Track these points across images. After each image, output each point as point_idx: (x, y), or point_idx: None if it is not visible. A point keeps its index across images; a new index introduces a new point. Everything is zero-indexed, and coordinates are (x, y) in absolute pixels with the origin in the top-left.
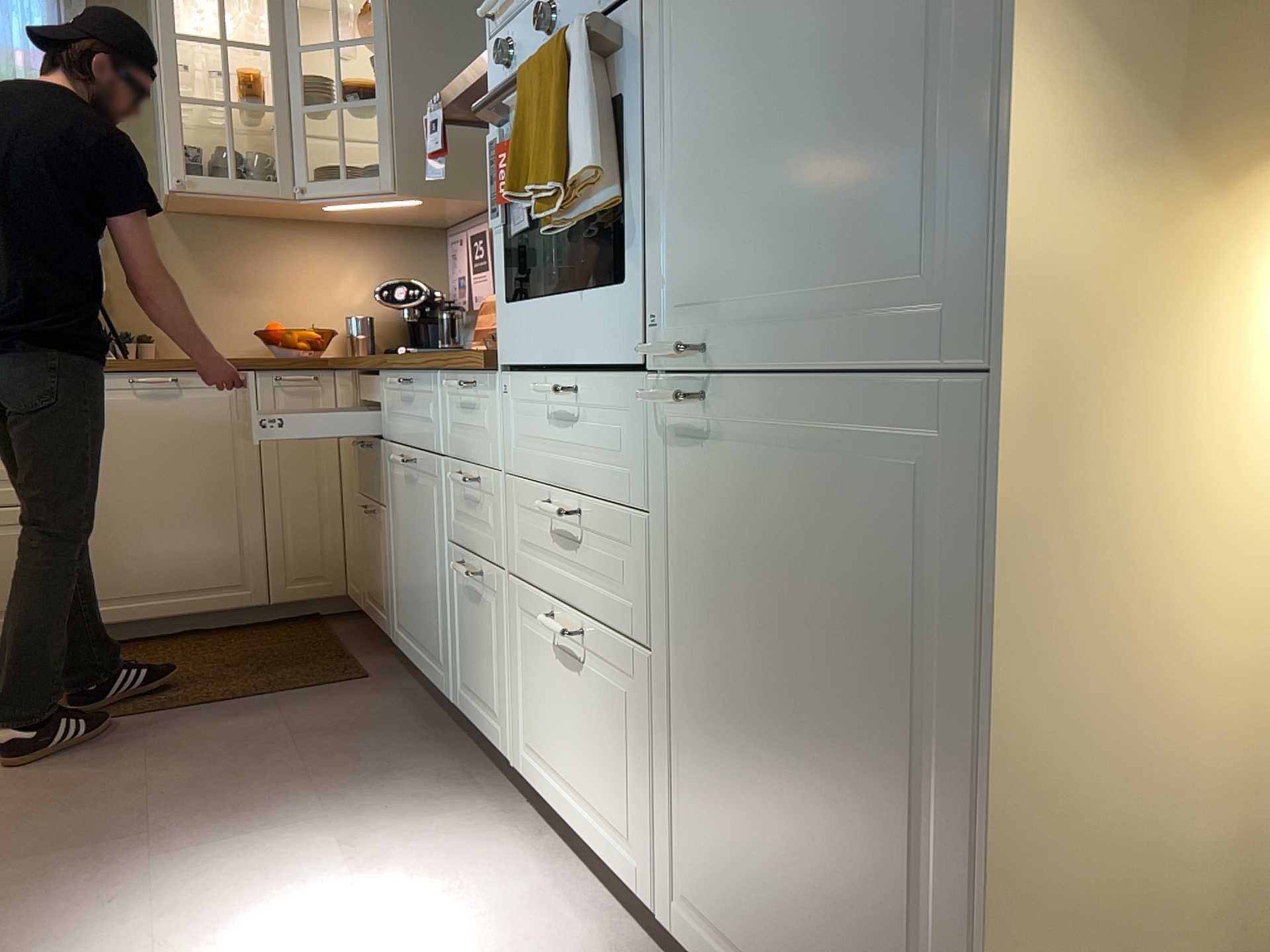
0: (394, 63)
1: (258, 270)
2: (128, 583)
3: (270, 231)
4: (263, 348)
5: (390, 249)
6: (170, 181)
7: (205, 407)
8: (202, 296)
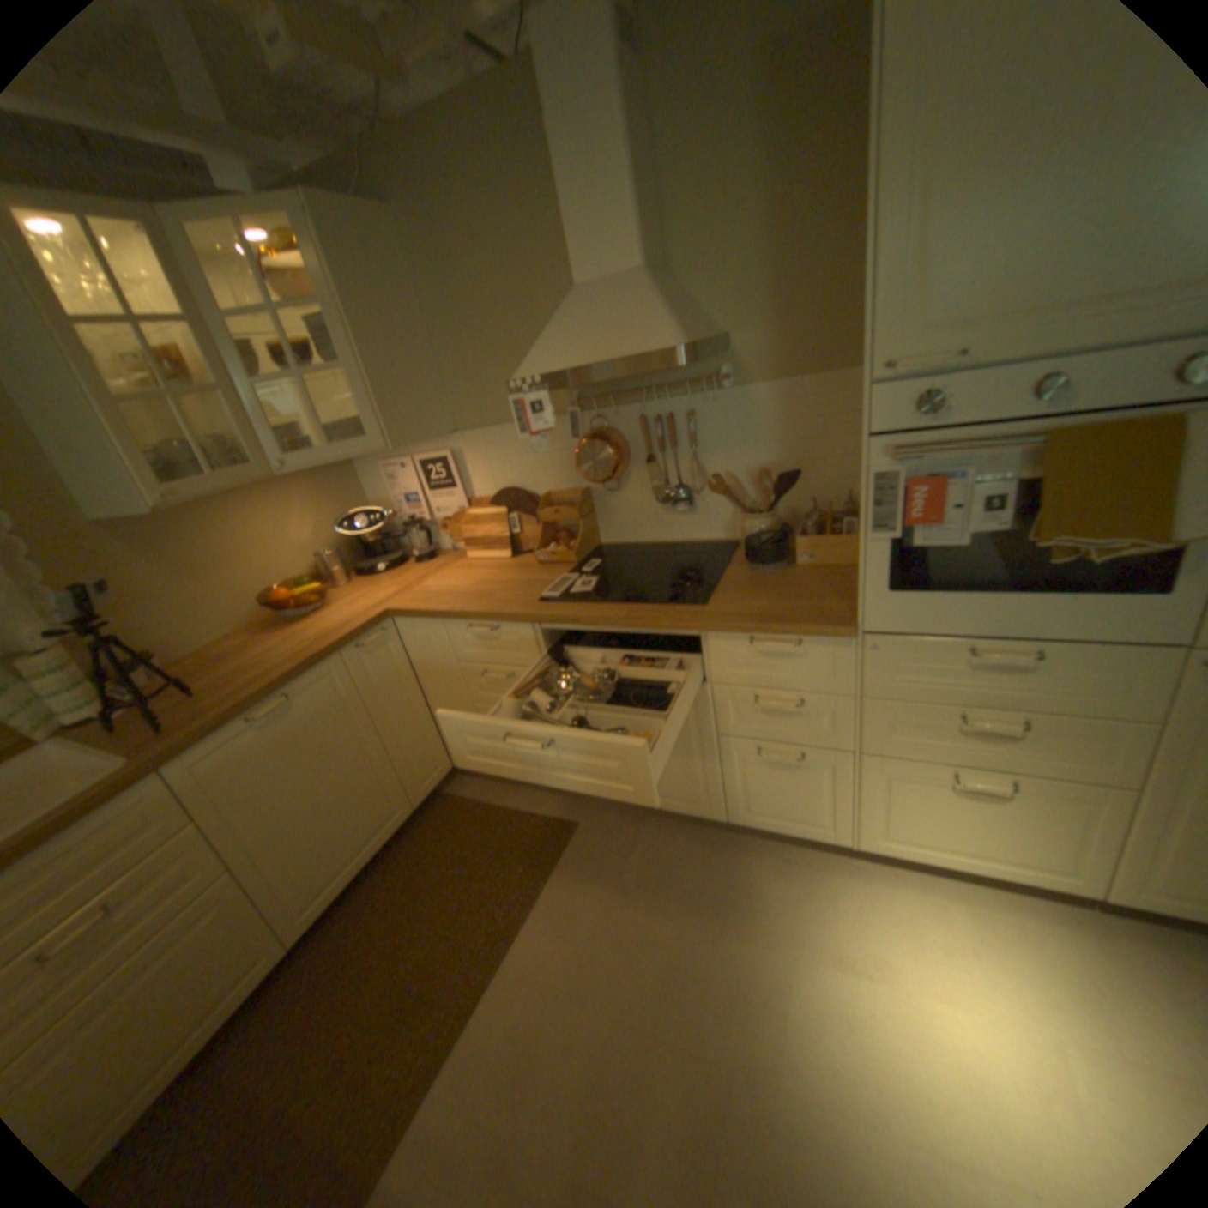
0: (340, 320)
1: (215, 544)
2: (320, 877)
3: (209, 503)
4: (252, 611)
5: (314, 483)
6: (145, 499)
7: (316, 703)
8: (174, 590)
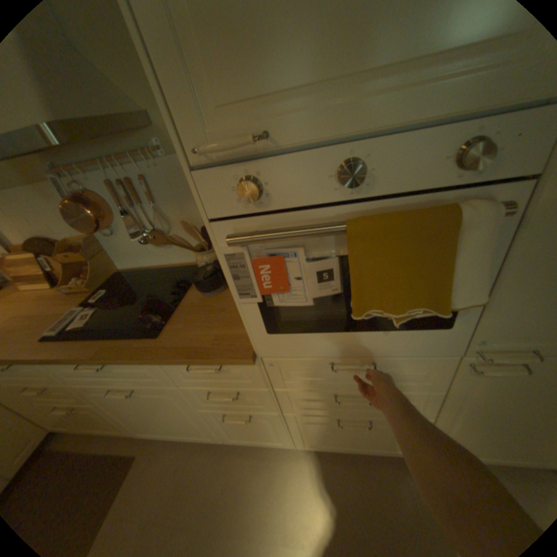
0: None
1: None
2: None
3: None
4: None
5: None
6: None
7: None
8: None
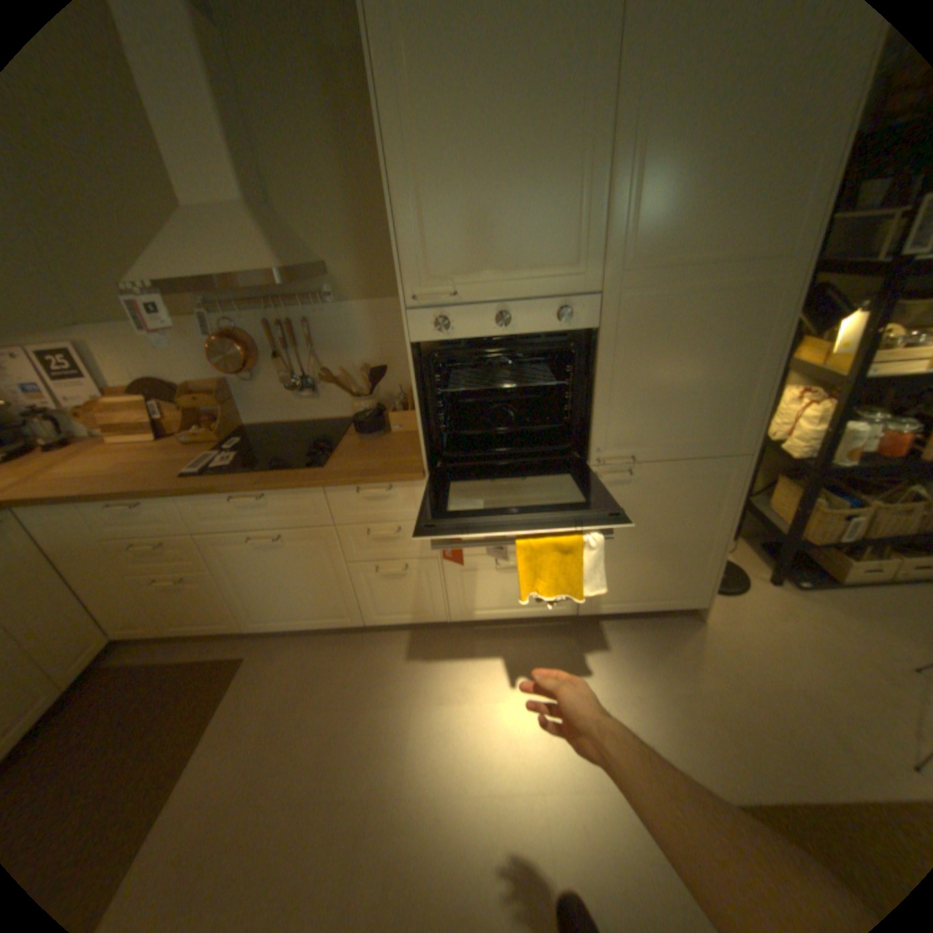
0: None
1: None
2: None
3: None
4: None
5: None
6: None
7: None
8: None
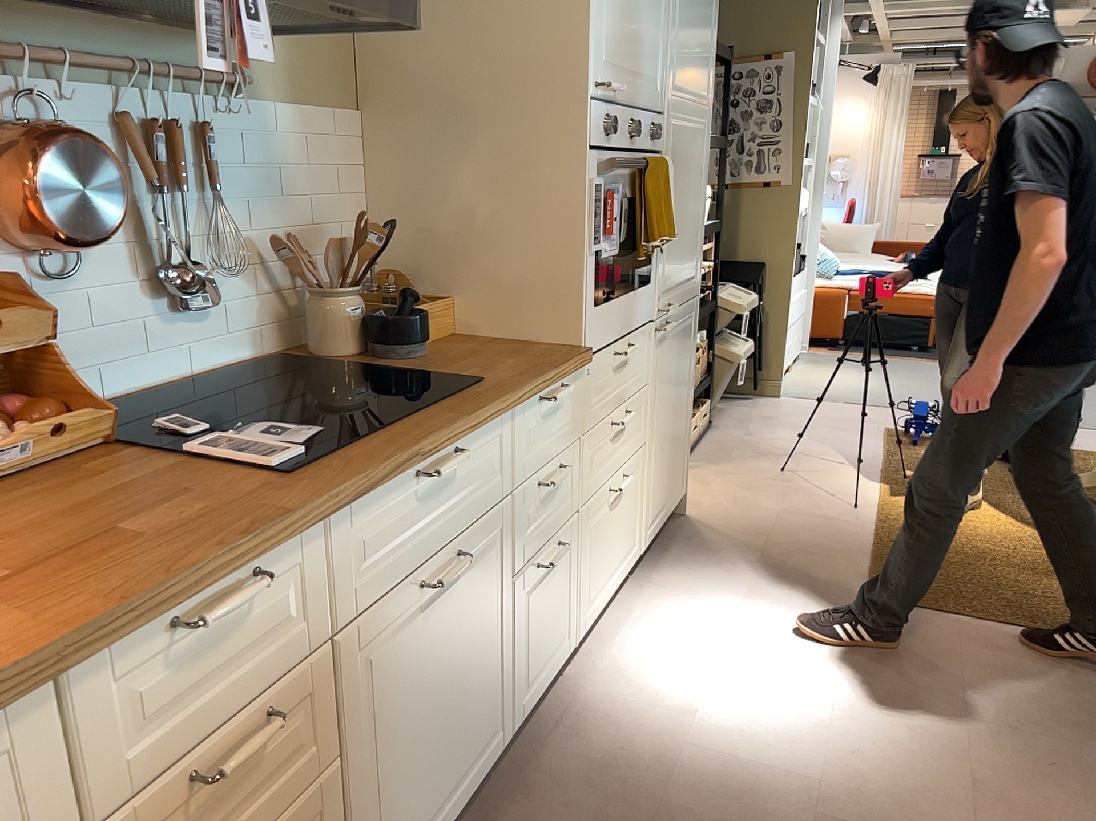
0: None
1: None
2: None
3: None
4: None
5: None
6: None
7: None
8: None
